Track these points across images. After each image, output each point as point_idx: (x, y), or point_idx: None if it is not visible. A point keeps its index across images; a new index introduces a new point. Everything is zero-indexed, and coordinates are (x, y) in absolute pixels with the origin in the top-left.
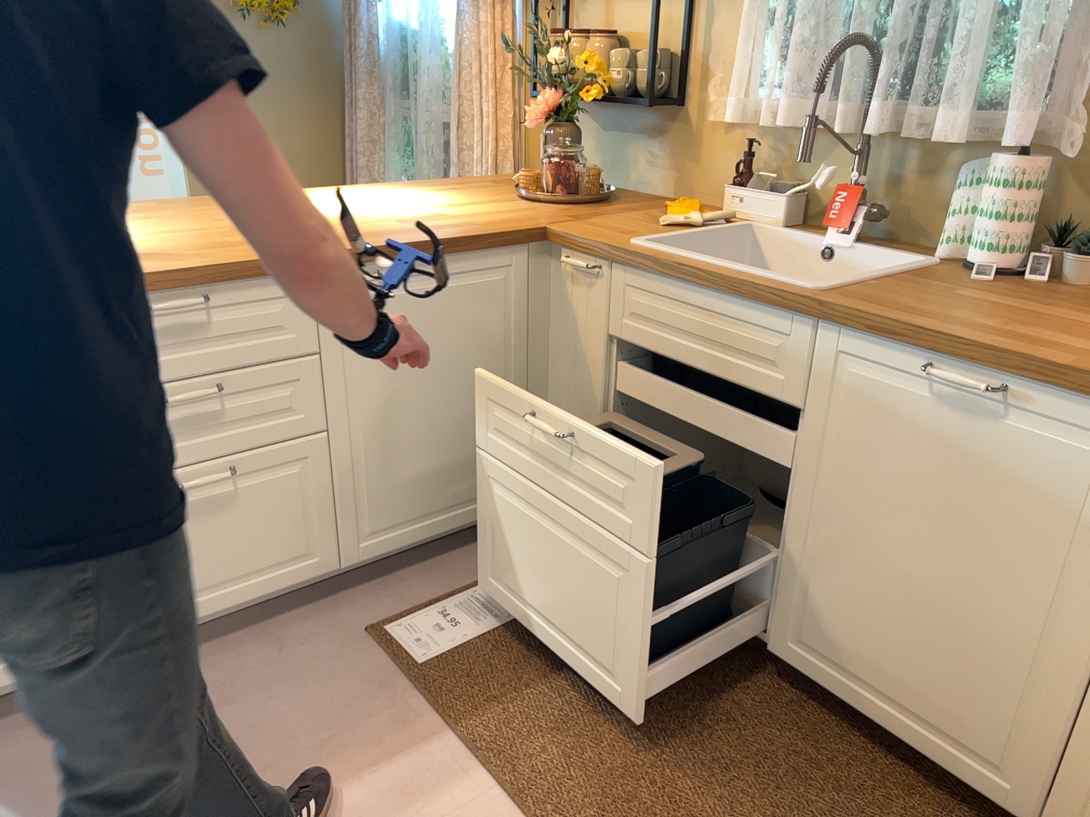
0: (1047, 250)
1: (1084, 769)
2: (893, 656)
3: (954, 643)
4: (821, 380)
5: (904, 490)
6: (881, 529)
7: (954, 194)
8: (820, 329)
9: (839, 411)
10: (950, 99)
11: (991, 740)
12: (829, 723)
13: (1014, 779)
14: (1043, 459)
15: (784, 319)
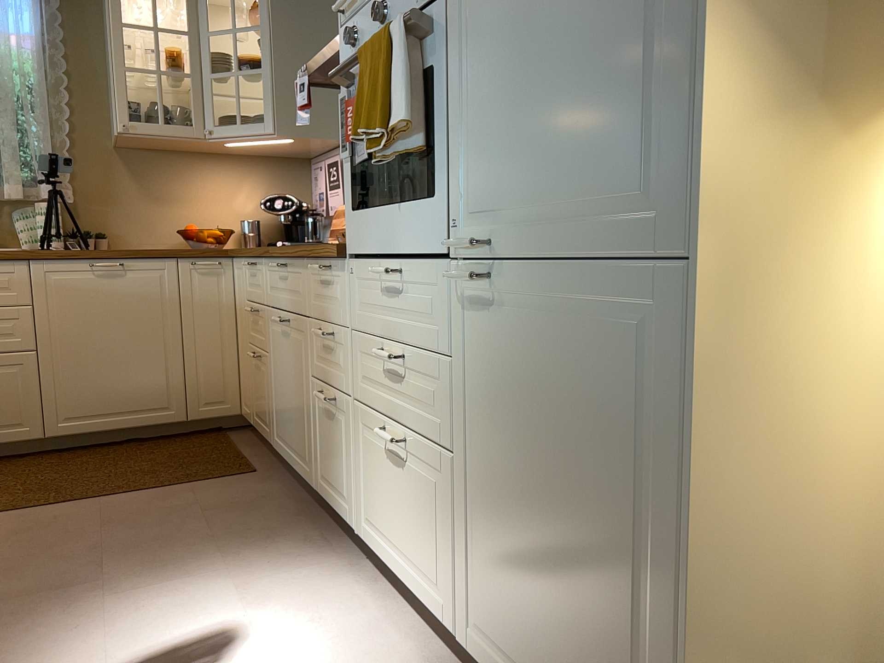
0: (68, 242)
1: (192, 384)
2: (113, 392)
3: (136, 369)
4: (40, 287)
5: (95, 318)
6: (91, 340)
7: (15, 224)
8: (31, 265)
9: (54, 298)
10: (9, 180)
11: (162, 398)
12: (91, 450)
13: (174, 407)
14: (143, 283)
15: (9, 265)
